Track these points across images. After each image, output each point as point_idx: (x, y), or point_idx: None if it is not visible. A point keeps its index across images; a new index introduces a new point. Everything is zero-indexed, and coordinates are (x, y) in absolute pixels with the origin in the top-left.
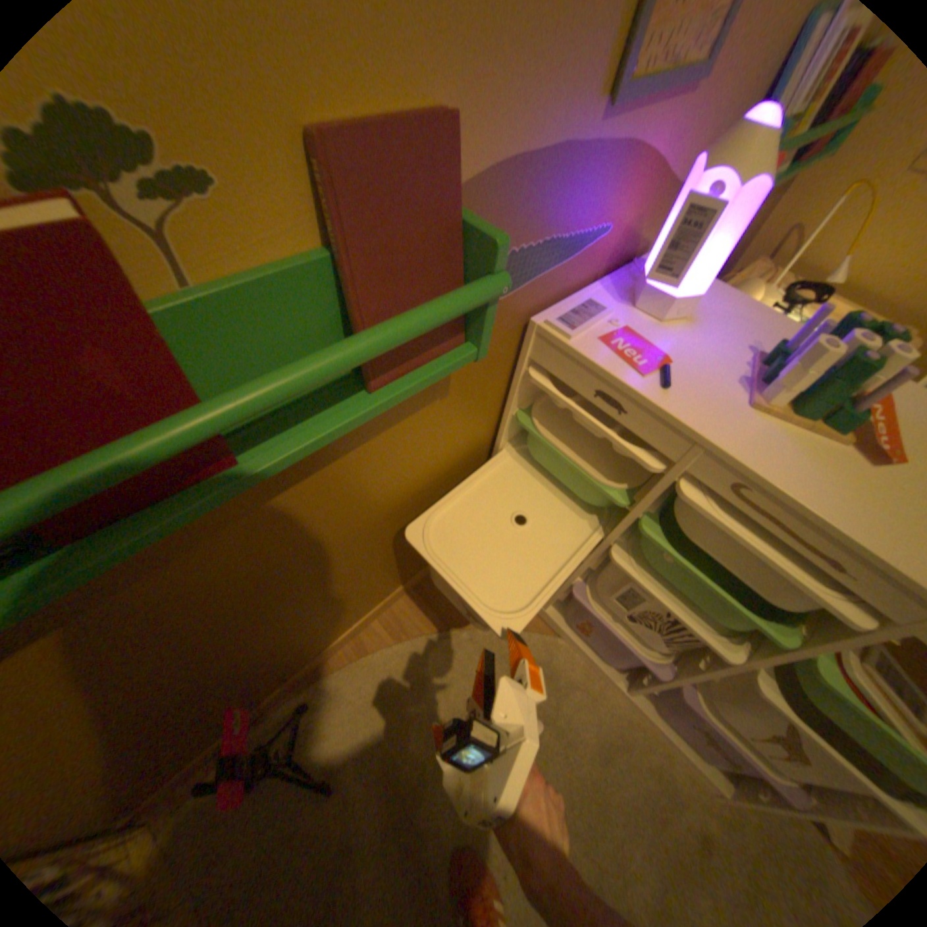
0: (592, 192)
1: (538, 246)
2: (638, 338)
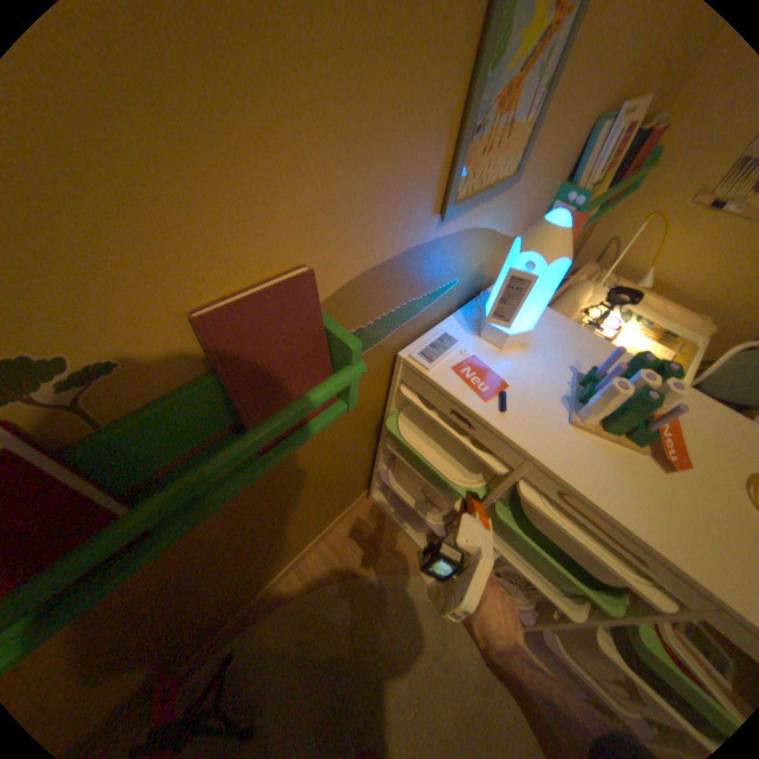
0: (436, 268)
1: (396, 311)
2: (482, 367)
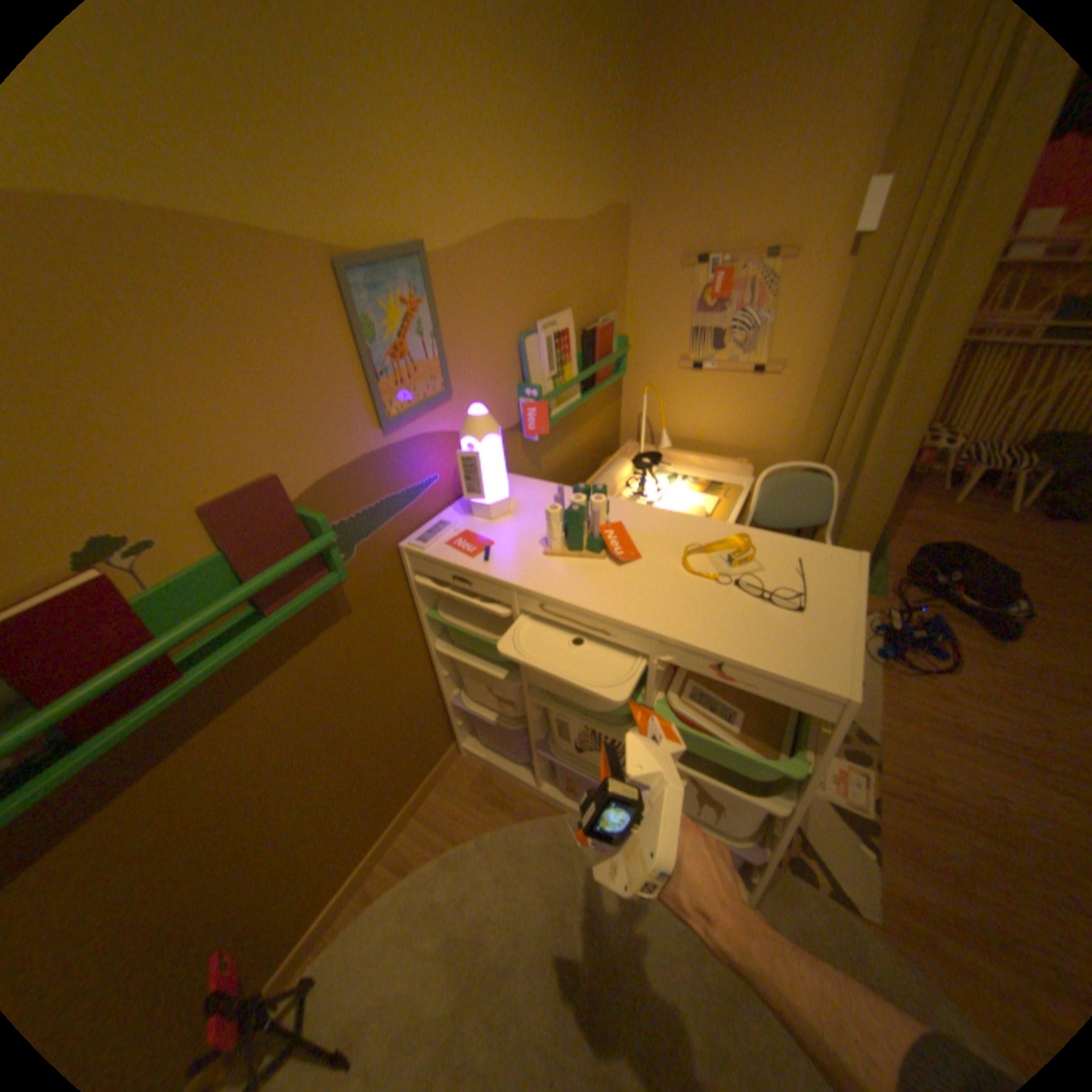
0: (402, 468)
1: (375, 506)
2: (471, 536)
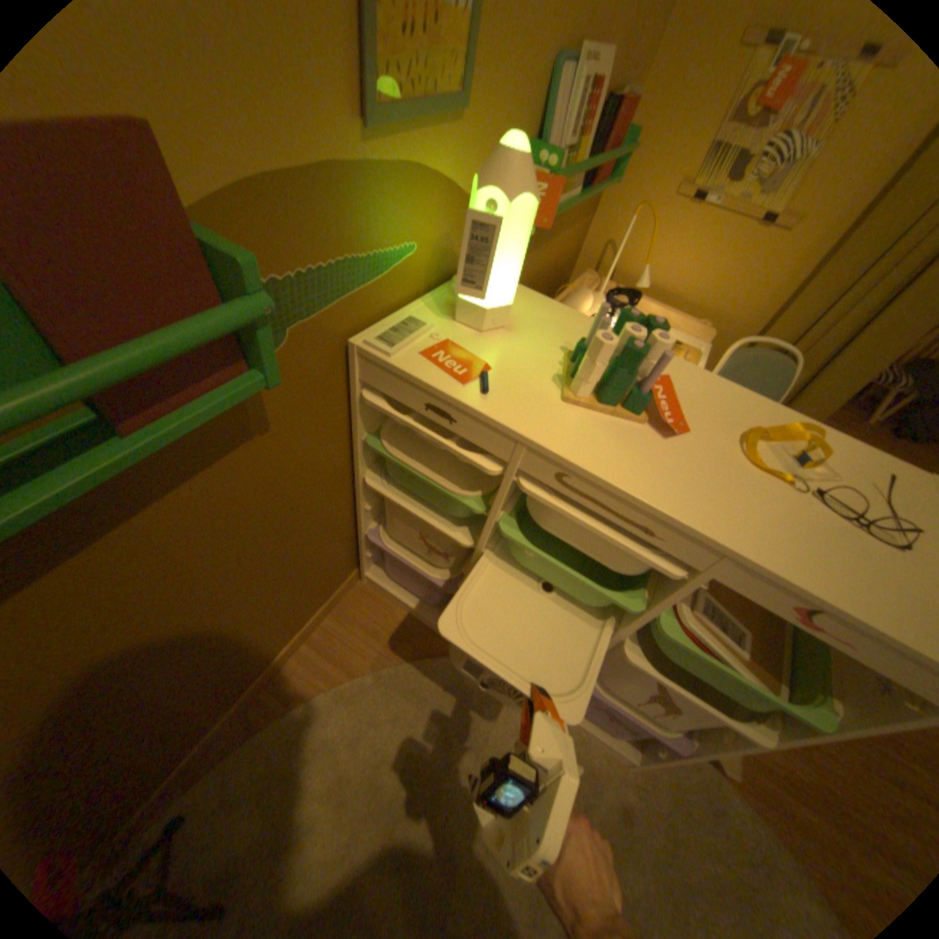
0: (378, 214)
1: (330, 268)
2: (458, 351)
